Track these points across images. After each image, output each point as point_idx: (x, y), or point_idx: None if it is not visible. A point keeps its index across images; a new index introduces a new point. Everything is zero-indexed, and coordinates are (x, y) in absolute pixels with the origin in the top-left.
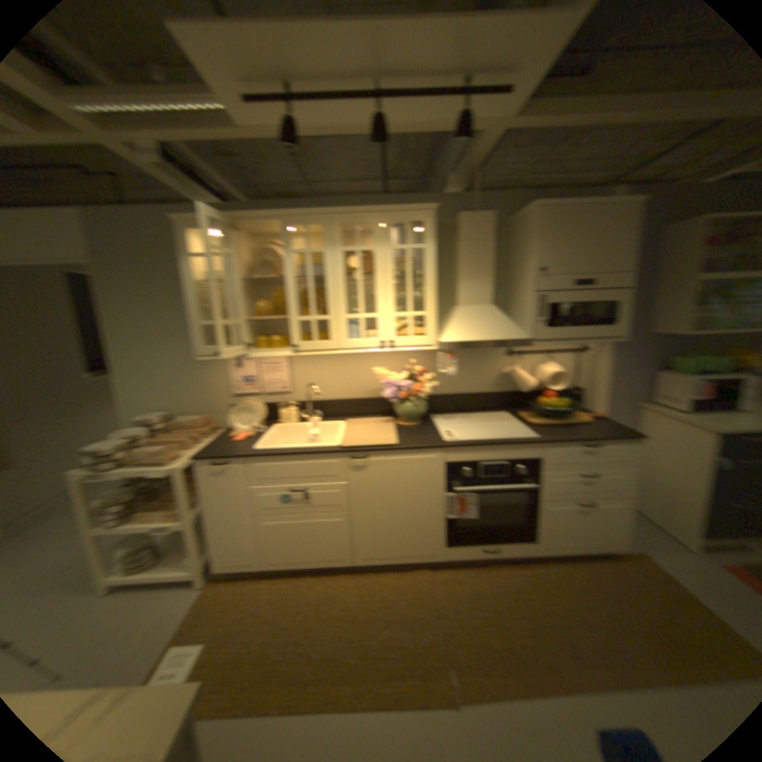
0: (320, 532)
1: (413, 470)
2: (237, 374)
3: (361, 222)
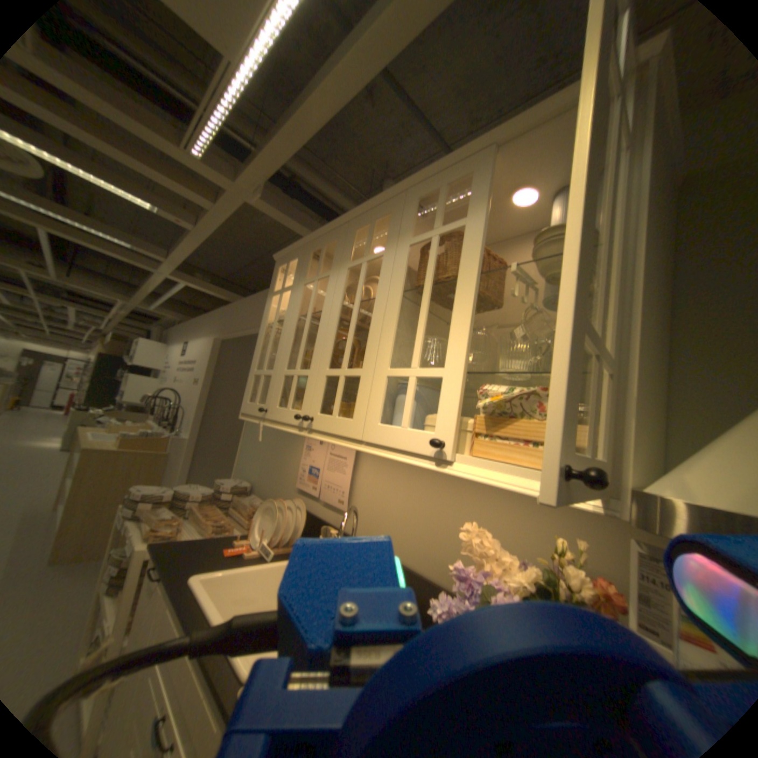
0: None
1: None
2: (304, 456)
3: (463, 190)
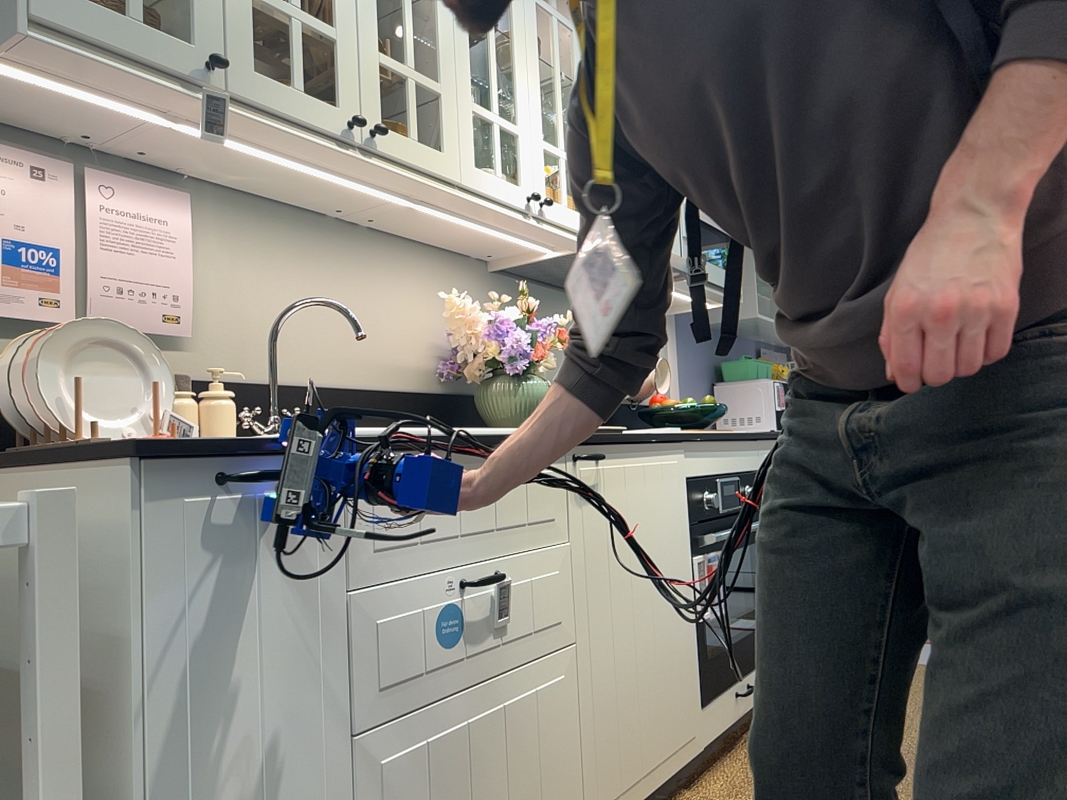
0: (517, 740)
1: (654, 492)
2: None
3: None
